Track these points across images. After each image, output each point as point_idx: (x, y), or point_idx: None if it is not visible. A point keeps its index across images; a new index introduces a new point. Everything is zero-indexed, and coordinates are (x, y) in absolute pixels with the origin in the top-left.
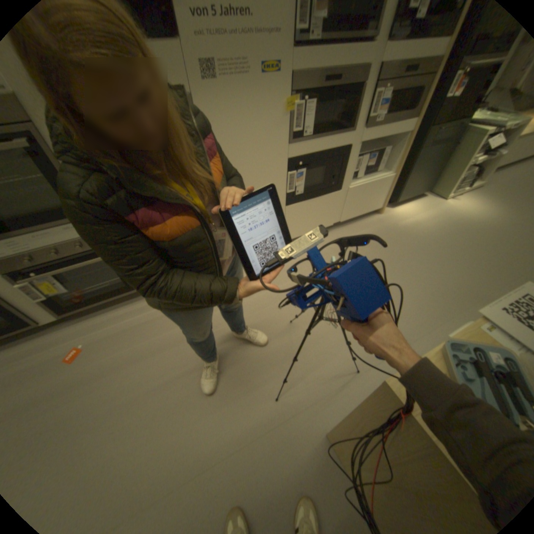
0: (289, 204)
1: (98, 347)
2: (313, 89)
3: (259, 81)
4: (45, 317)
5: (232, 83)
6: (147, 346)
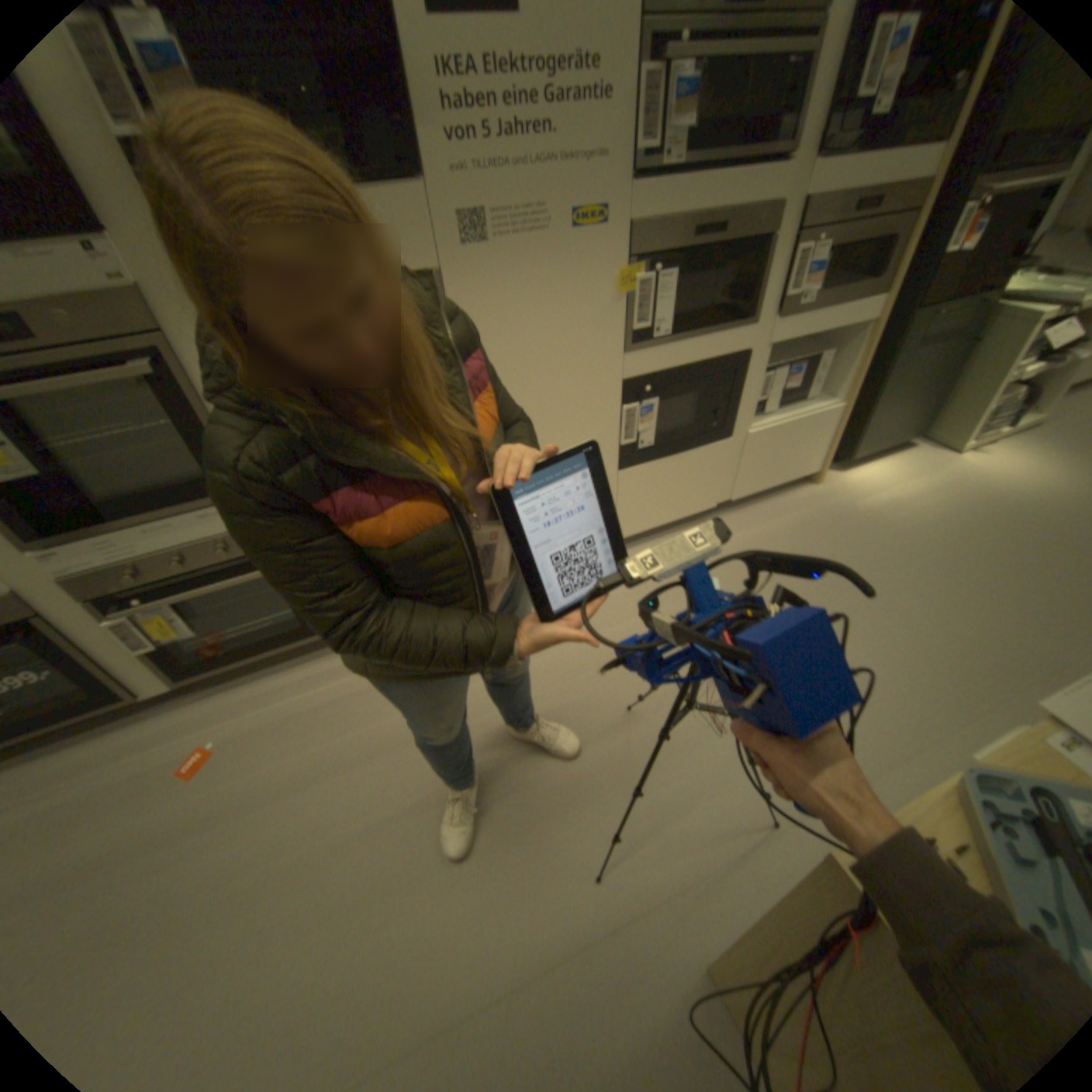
0: (626, 466)
1: (244, 749)
2: (671, 252)
3: (566, 242)
4: (150, 684)
5: (516, 249)
6: (338, 751)
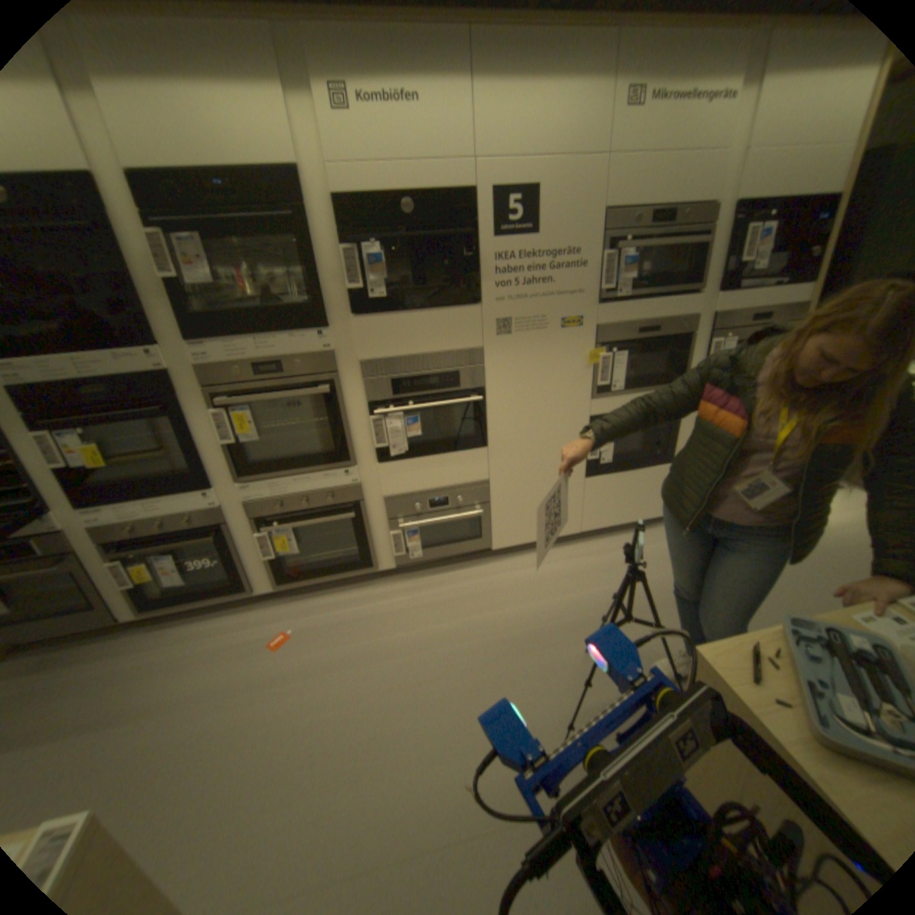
0: (591, 476)
1: (310, 639)
2: (623, 342)
3: (556, 335)
4: (262, 585)
5: (527, 339)
6: (371, 650)
